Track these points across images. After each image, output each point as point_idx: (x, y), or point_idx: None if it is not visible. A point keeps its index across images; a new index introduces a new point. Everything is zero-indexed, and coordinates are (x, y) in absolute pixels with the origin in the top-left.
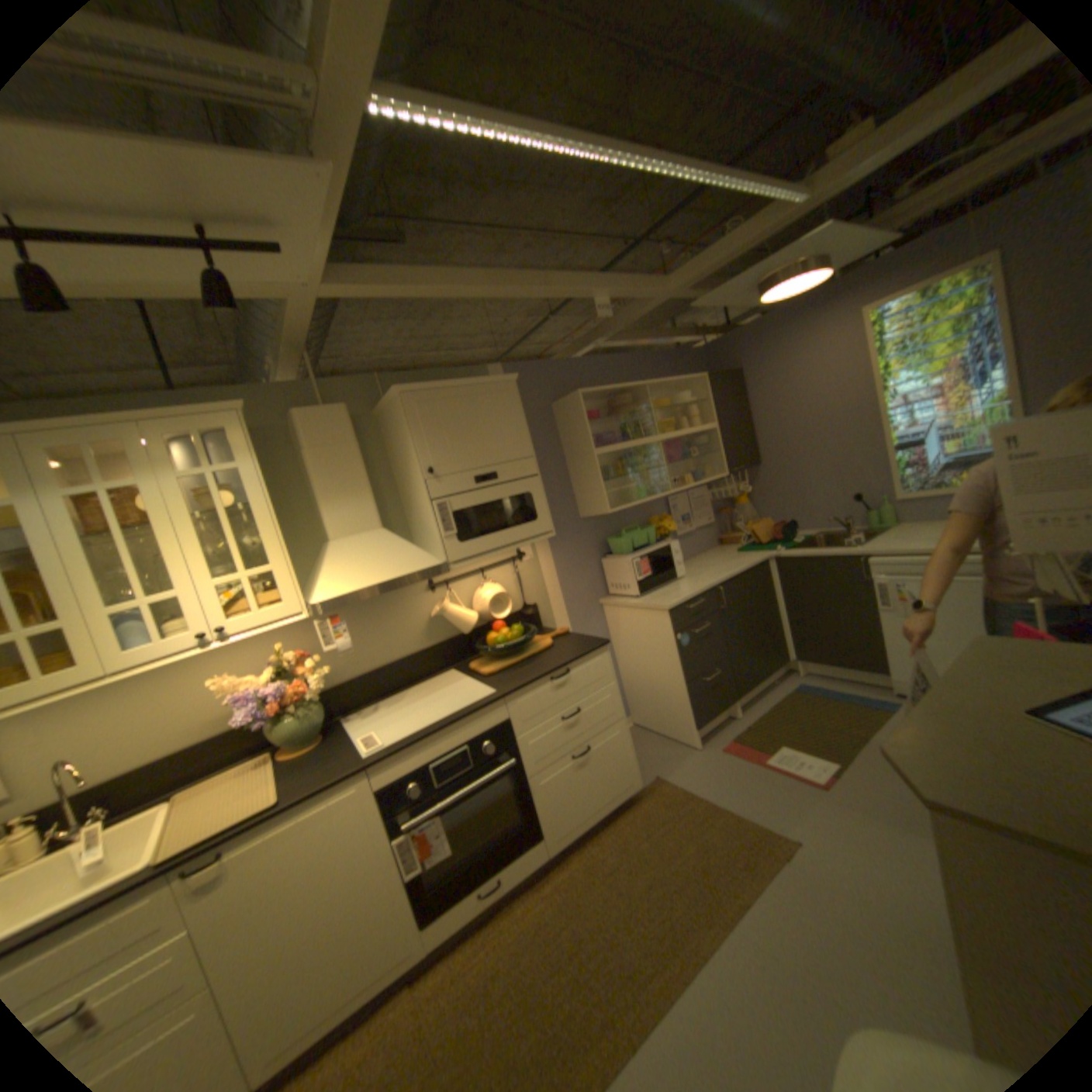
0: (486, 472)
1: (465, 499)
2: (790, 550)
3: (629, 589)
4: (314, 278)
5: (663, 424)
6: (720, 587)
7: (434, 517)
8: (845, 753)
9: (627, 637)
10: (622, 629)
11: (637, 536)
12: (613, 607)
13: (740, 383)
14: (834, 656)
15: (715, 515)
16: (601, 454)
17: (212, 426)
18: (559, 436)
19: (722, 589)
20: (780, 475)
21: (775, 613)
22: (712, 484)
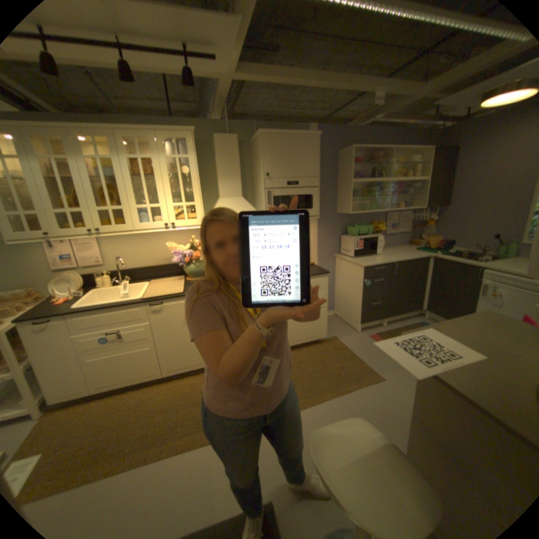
0: (293, 180)
1: (281, 191)
2: (444, 255)
3: (350, 253)
4: (232, 70)
5: (398, 172)
6: (396, 263)
7: (265, 197)
8: None
9: (343, 275)
10: (341, 270)
11: (363, 228)
12: (340, 259)
13: (455, 155)
14: (446, 313)
15: (413, 228)
16: (357, 182)
17: (182, 137)
18: (338, 168)
19: (397, 265)
20: (459, 214)
21: (424, 284)
22: (417, 211)
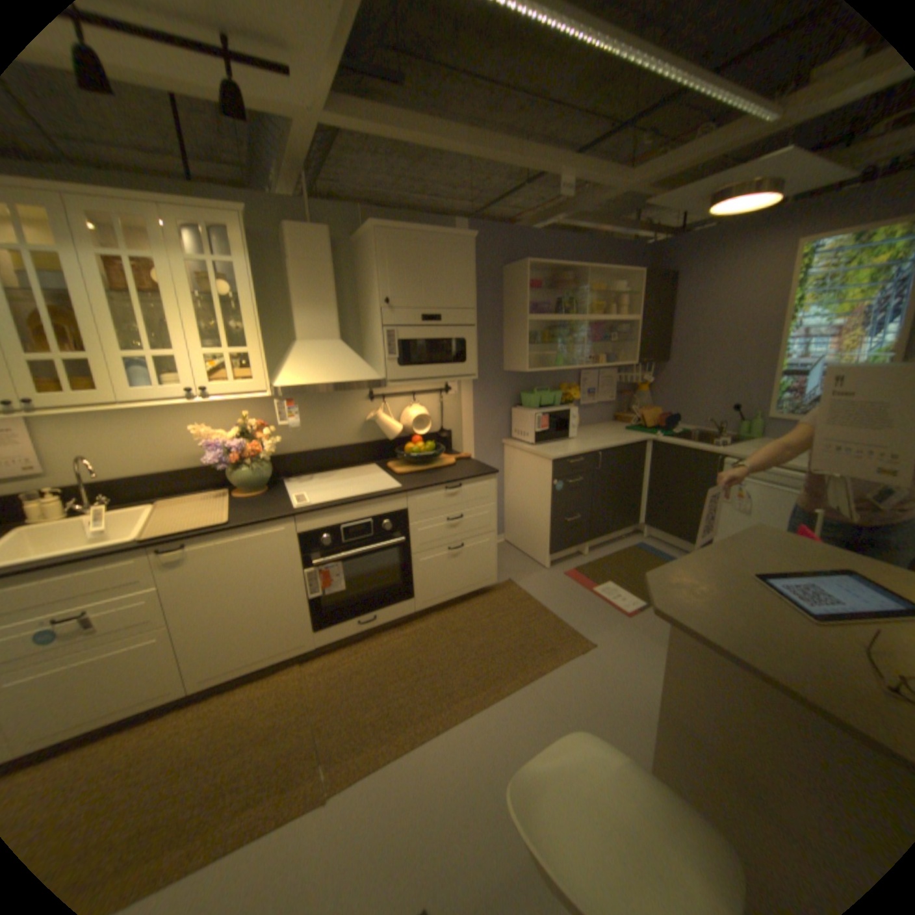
0: (432, 312)
1: (411, 331)
2: (667, 437)
3: (528, 437)
4: (318, 103)
5: (595, 306)
6: (600, 452)
7: (383, 340)
8: None
9: (517, 474)
10: (514, 467)
11: (546, 396)
12: (511, 448)
13: (673, 284)
14: (674, 527)
15: (618, 395)
16: (534, 320)
17: (218, 220)
18: (504, 296)
19: (601, 454)
20: (682, 374)
21: (639, 483)
22: (623, 368)
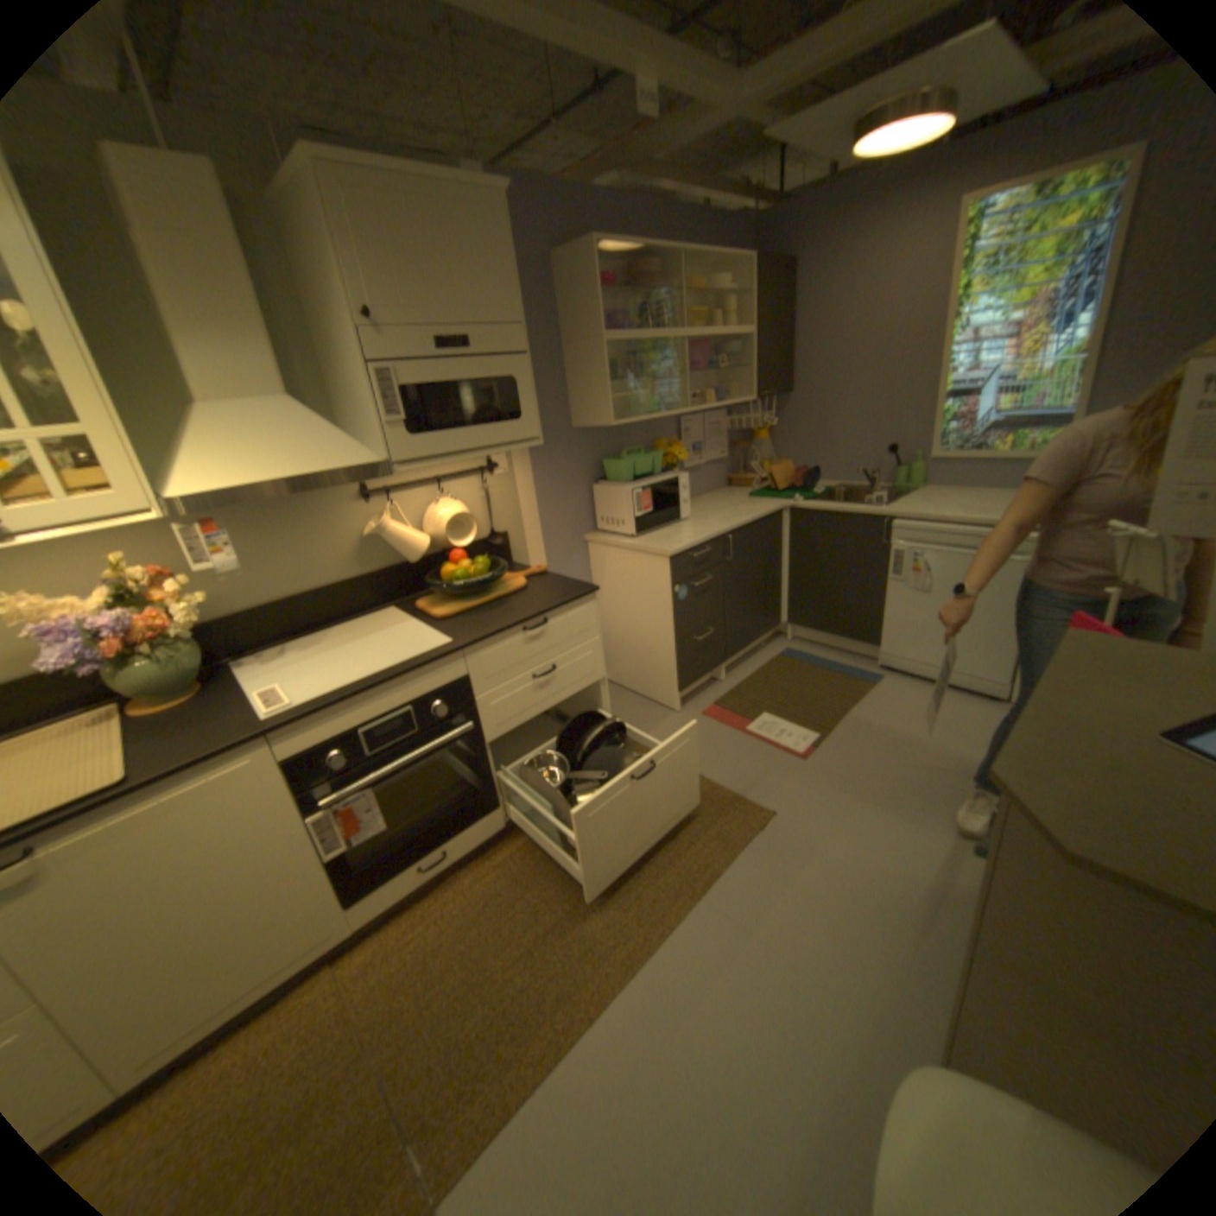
0: (453, 333)
1: (420, 368)
2: (808, 501)
3: (623, 526)
4: None
5: (692, 315)
6: (728, 535)
7: (370, 390)
8: (826, 722)
9: (614, 583)
10: (608, 573)
11: (641, 461)
12: (601, 546)
13: (791, 277)
14: (828, 622)
15: (729, 449)
16: (611, 341)
17: None
18: (557, 303)
19: (731, 538)
20: (812, 409)
21: (778, 570)
22: (733, 409)
